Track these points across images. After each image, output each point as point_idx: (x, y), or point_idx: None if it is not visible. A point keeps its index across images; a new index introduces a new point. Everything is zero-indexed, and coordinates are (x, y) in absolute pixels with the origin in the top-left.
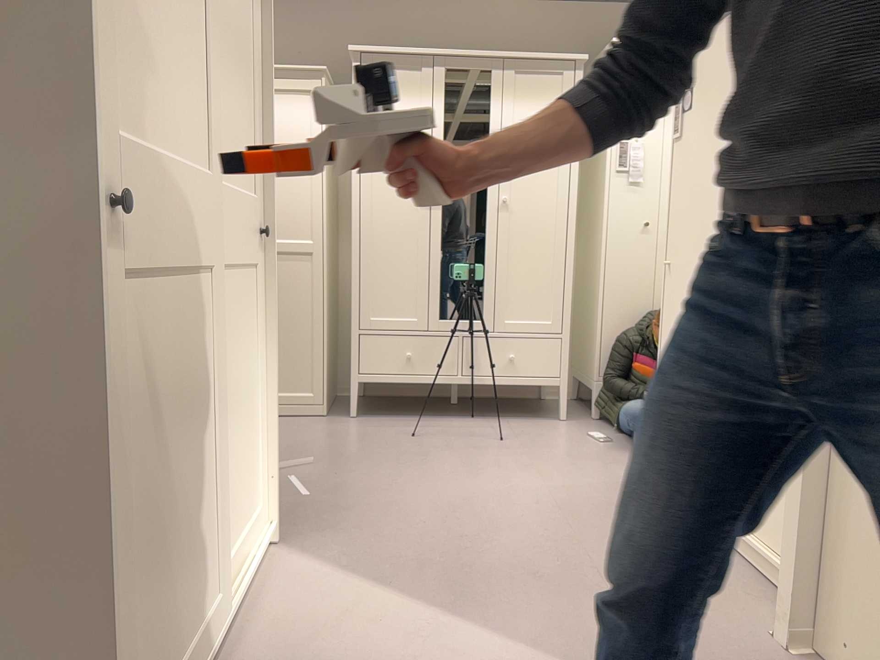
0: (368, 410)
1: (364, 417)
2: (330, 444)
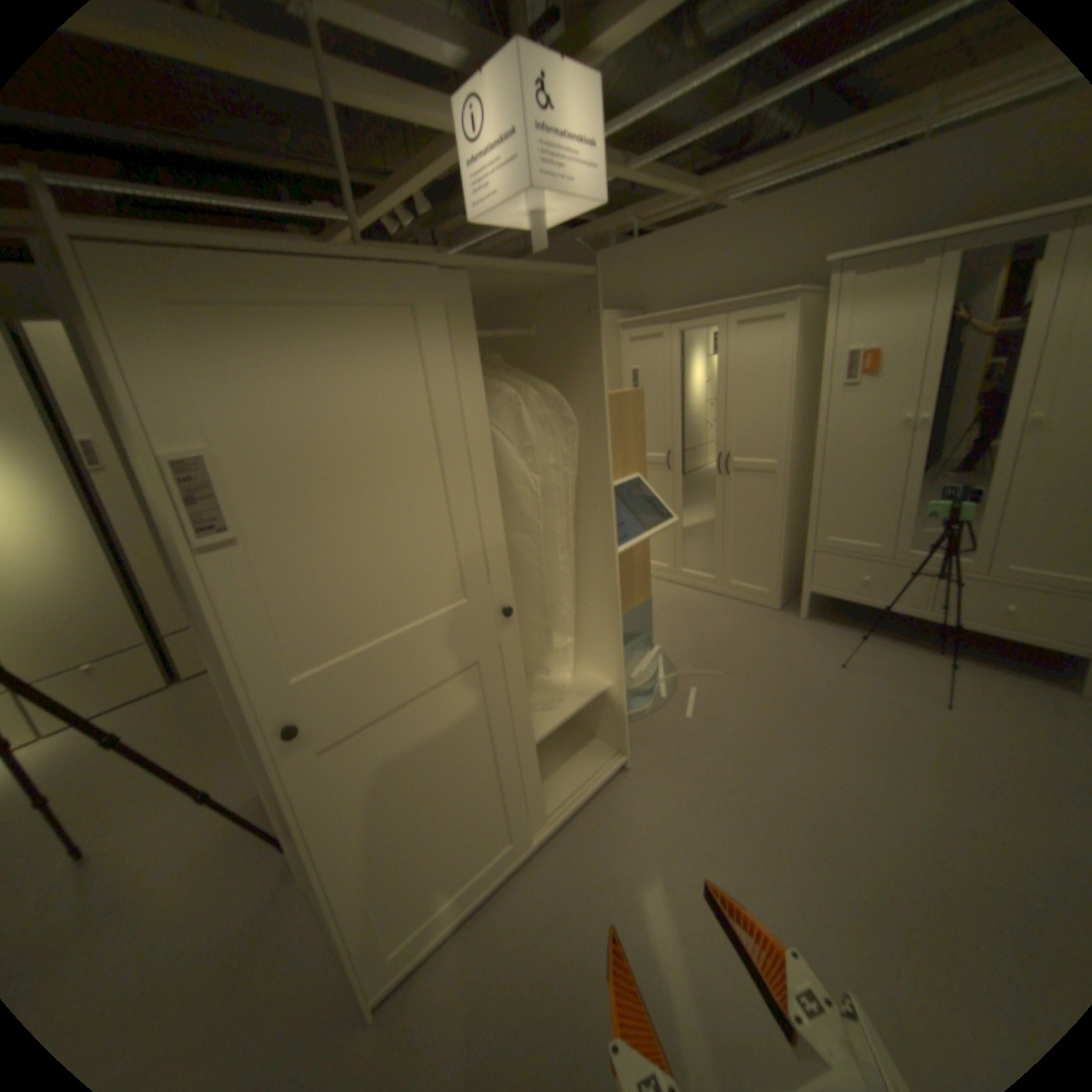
0: (826, 611)
1: (814, 621)
2: (754, 652)
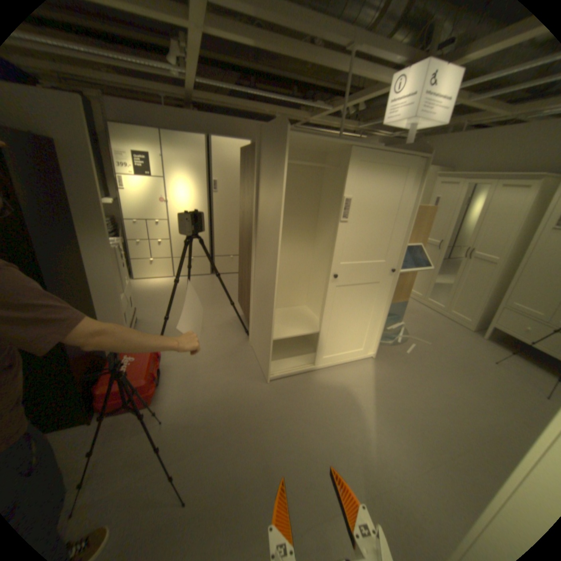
0: (501, 341)
1: (492, 342)
2: (452, 343)
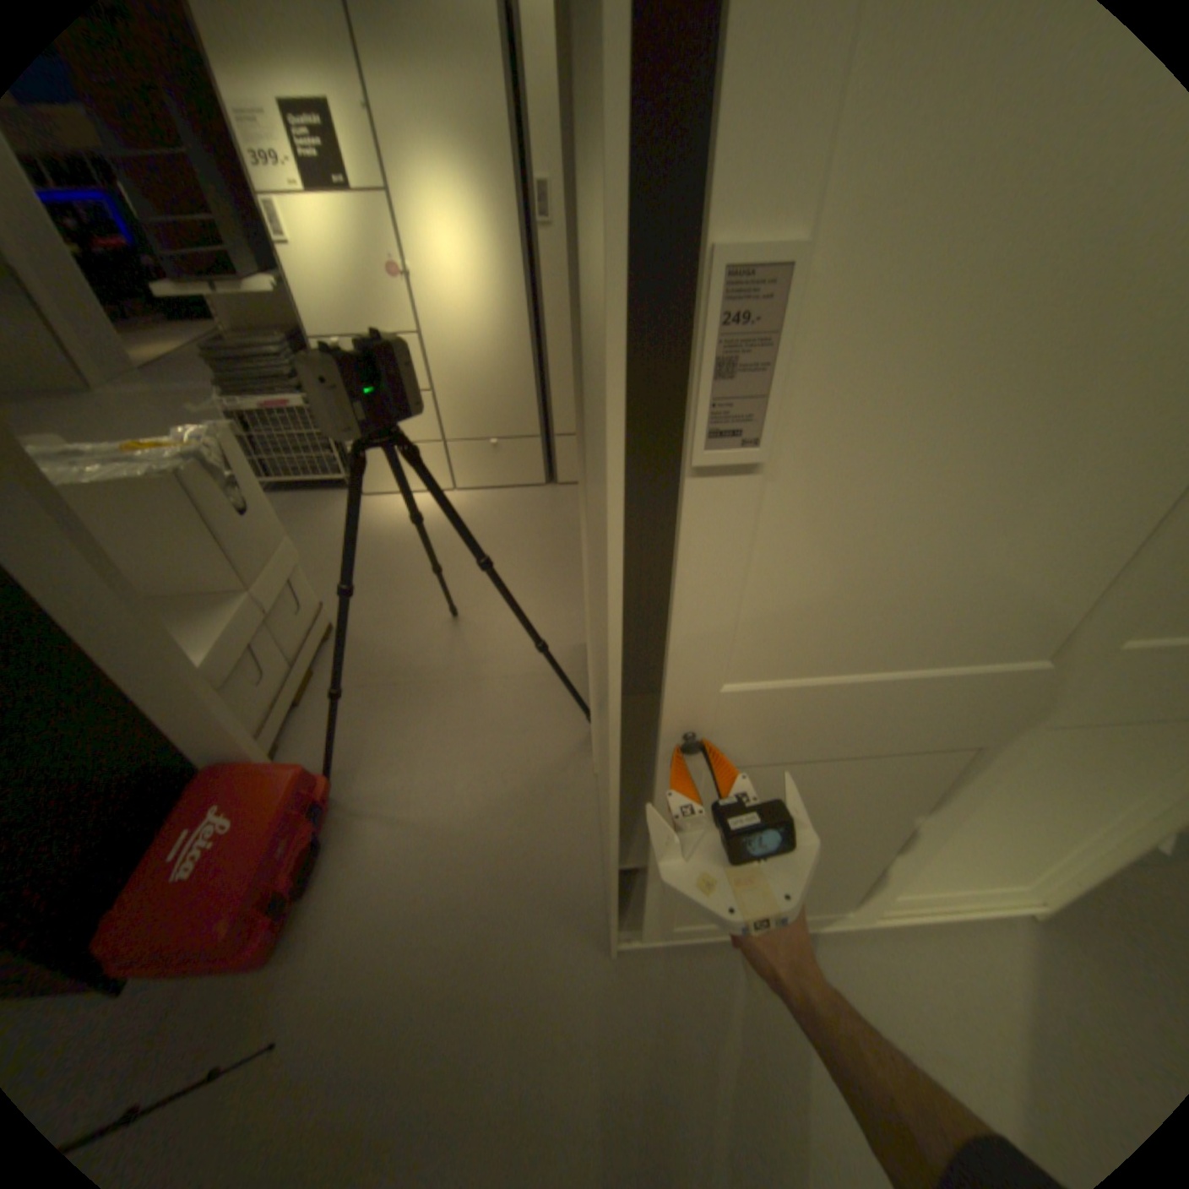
0: None
1: None
2: None
